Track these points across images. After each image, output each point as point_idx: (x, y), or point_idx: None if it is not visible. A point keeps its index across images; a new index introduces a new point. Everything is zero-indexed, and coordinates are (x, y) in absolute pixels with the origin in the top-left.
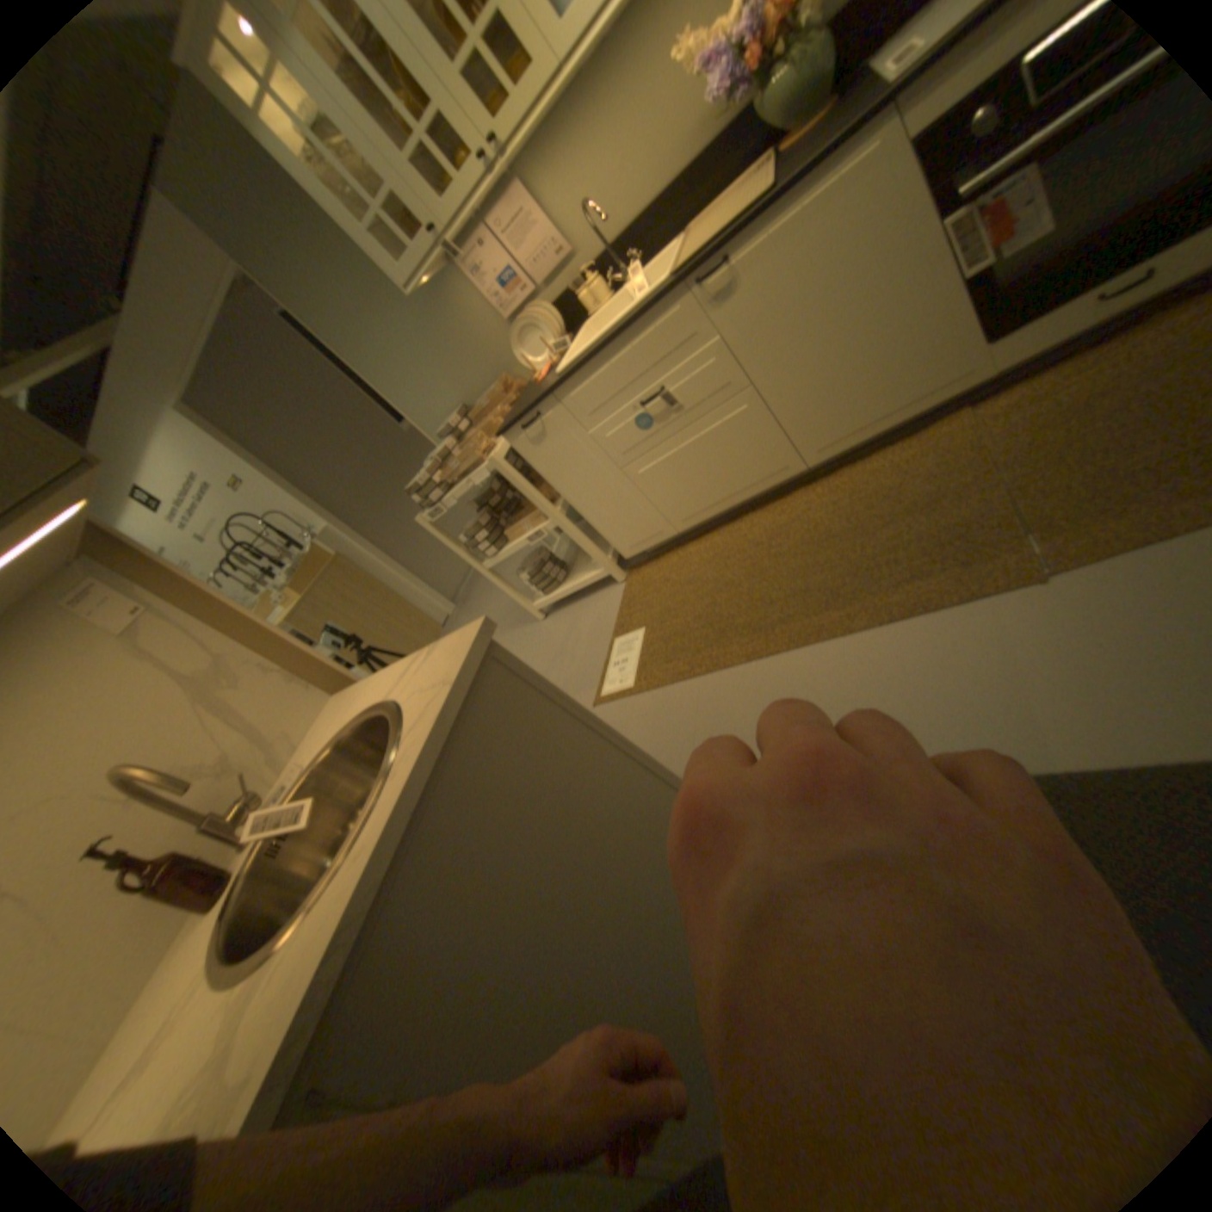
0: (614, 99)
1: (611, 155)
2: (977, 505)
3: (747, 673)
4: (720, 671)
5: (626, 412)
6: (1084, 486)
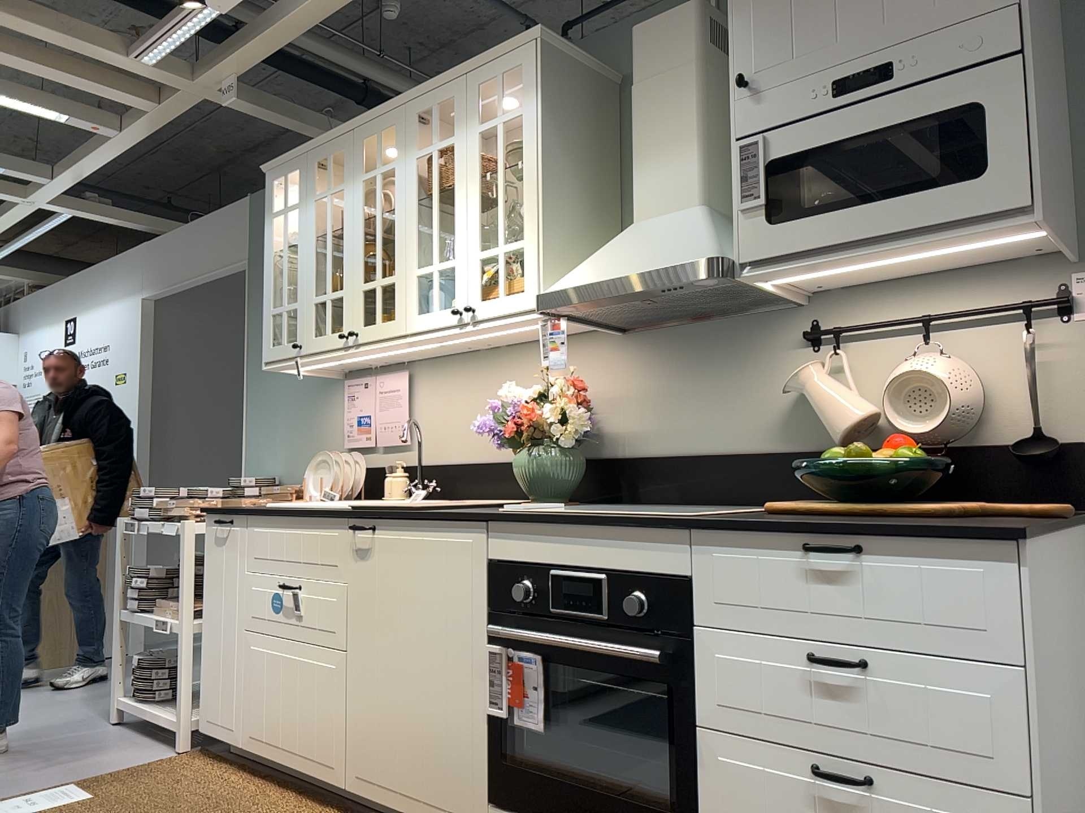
0: (483, 381)
1: (464, 410)
2: None
3: None
4: None
5: (271, 581)
6: None
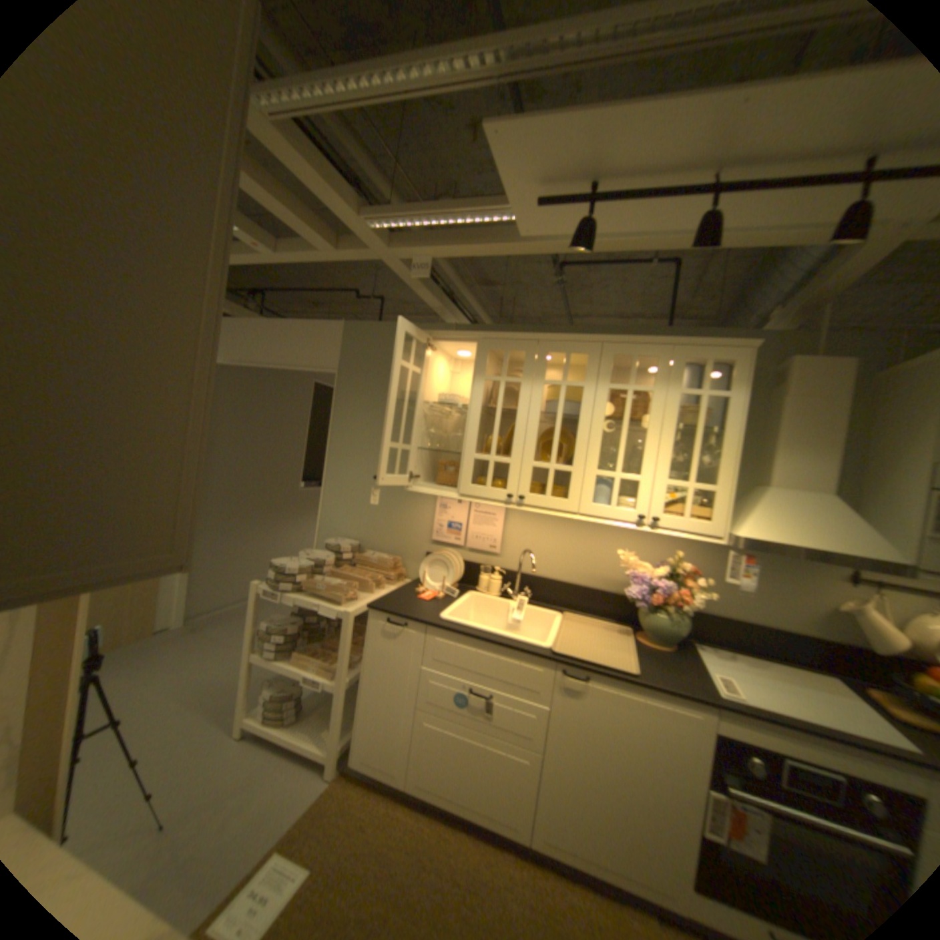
0: (576, 529)
1: (554, 543)
2: None
3: None
4: None
5: (455, 683)
6: None
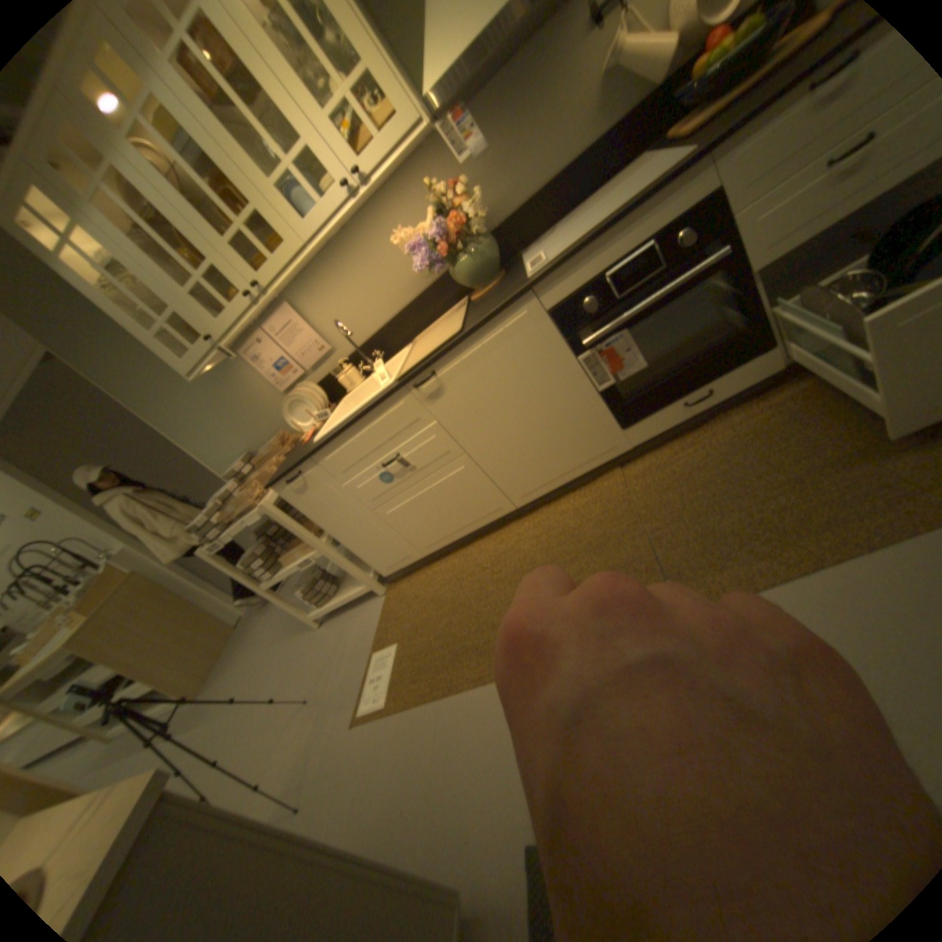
0: (356, 259)
1: (356, 291)
2: (630, 551)
3: (474, 699)
4: (453, 696)
5: (371, 471)
6: (696, 542)
